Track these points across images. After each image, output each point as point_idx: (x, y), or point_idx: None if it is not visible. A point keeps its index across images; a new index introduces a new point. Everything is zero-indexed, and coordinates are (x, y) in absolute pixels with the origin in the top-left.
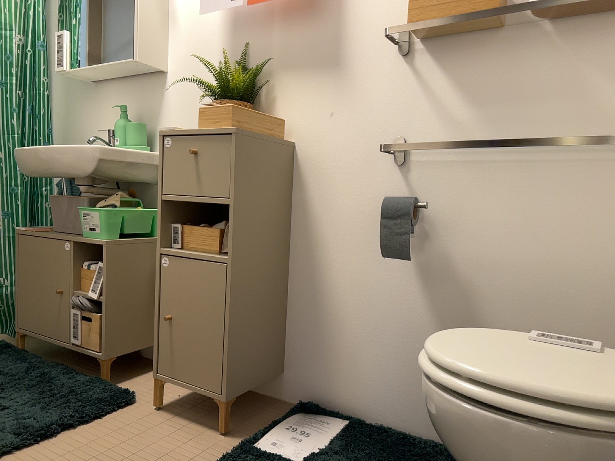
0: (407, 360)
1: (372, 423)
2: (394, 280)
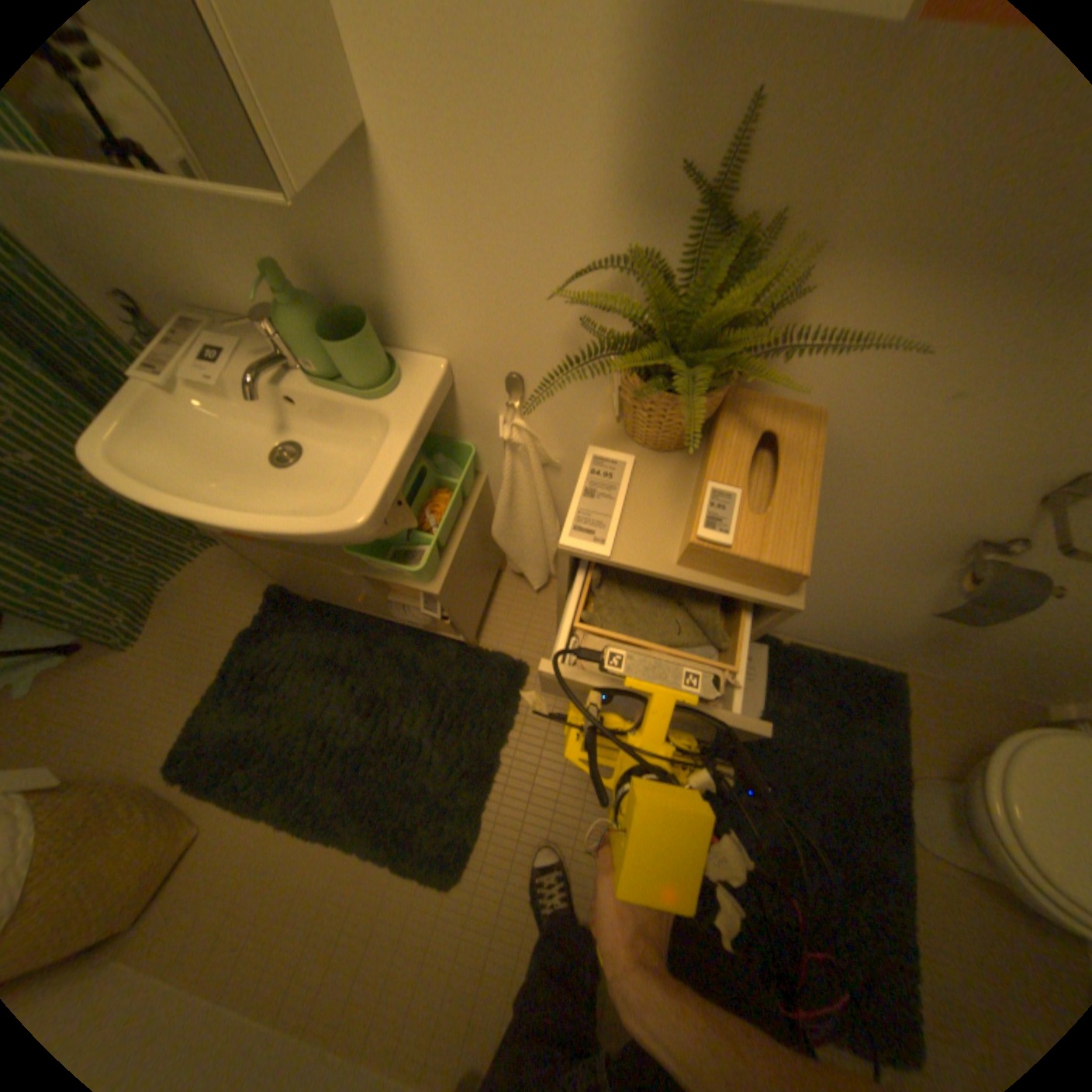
0: (863, 625)
1: (795, 654)
2: (901, 587)
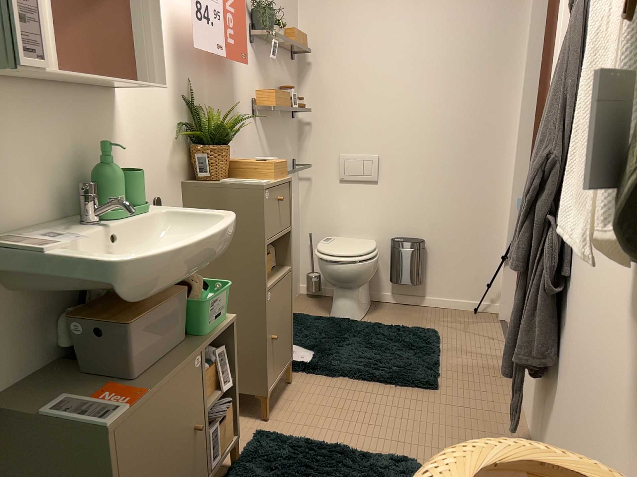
0: None
1: None
2: None
